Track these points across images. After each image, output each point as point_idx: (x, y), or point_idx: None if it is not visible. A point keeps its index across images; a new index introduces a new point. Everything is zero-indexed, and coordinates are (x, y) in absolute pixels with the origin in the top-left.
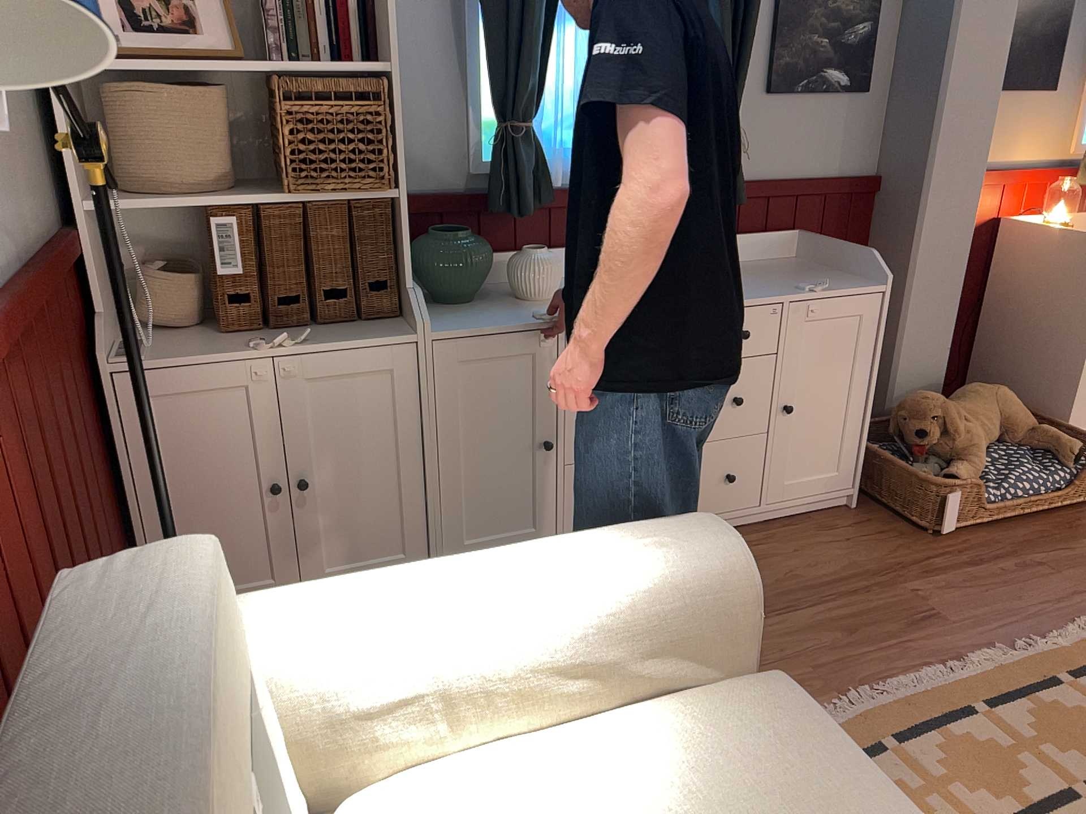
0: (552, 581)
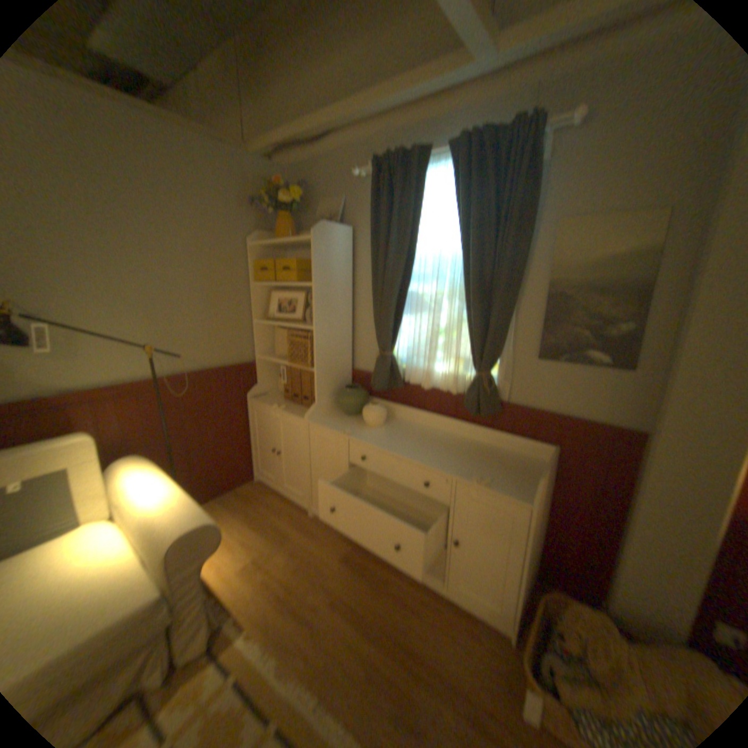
0: (149, 506)
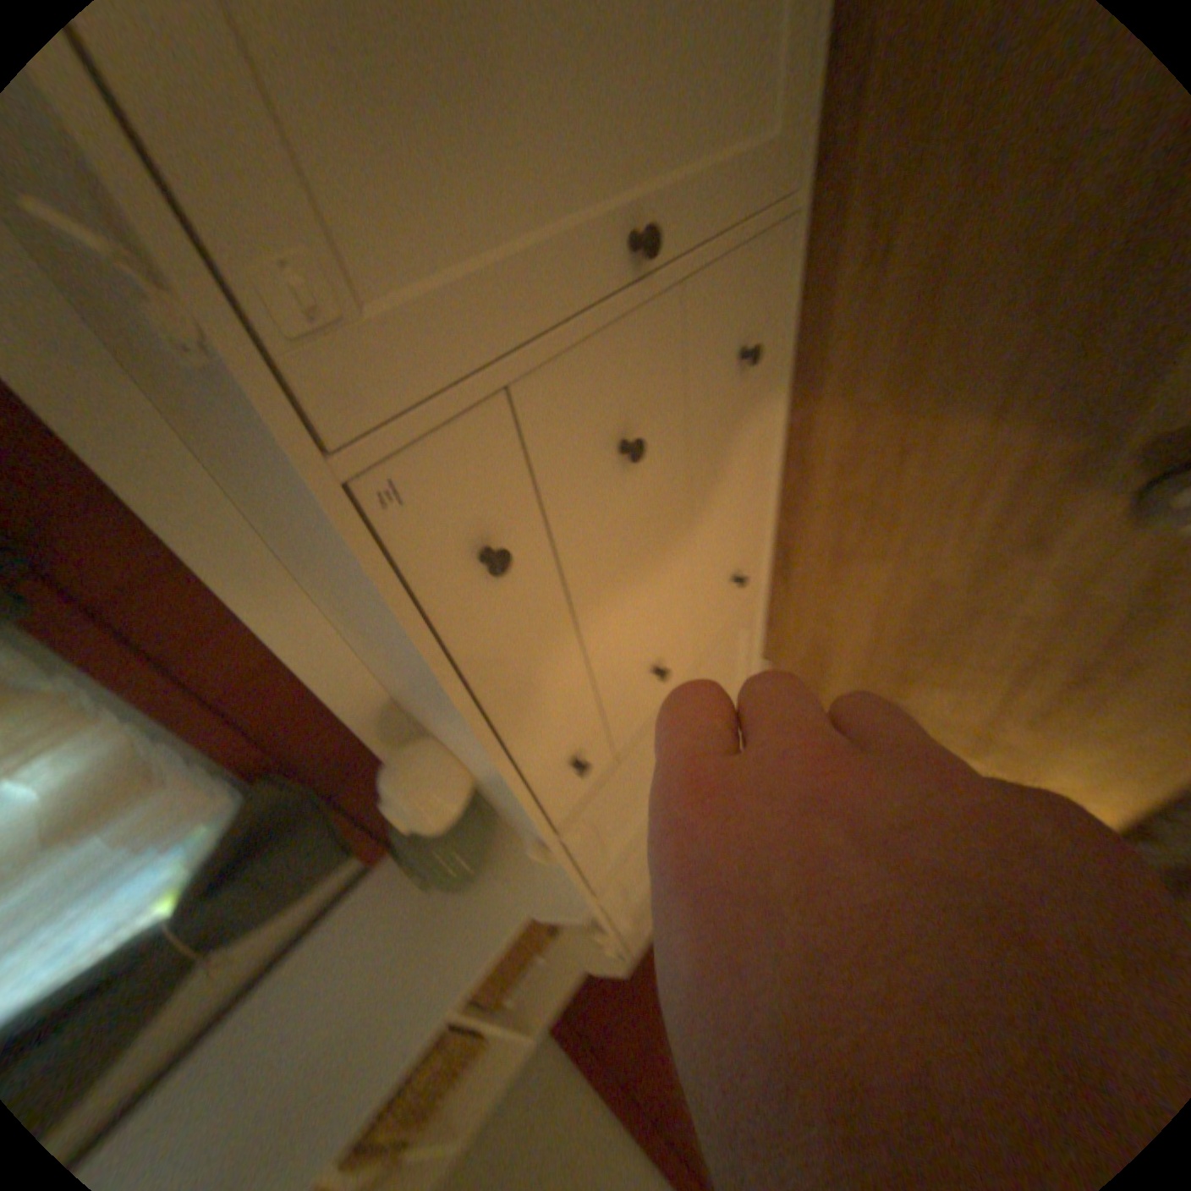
0: None
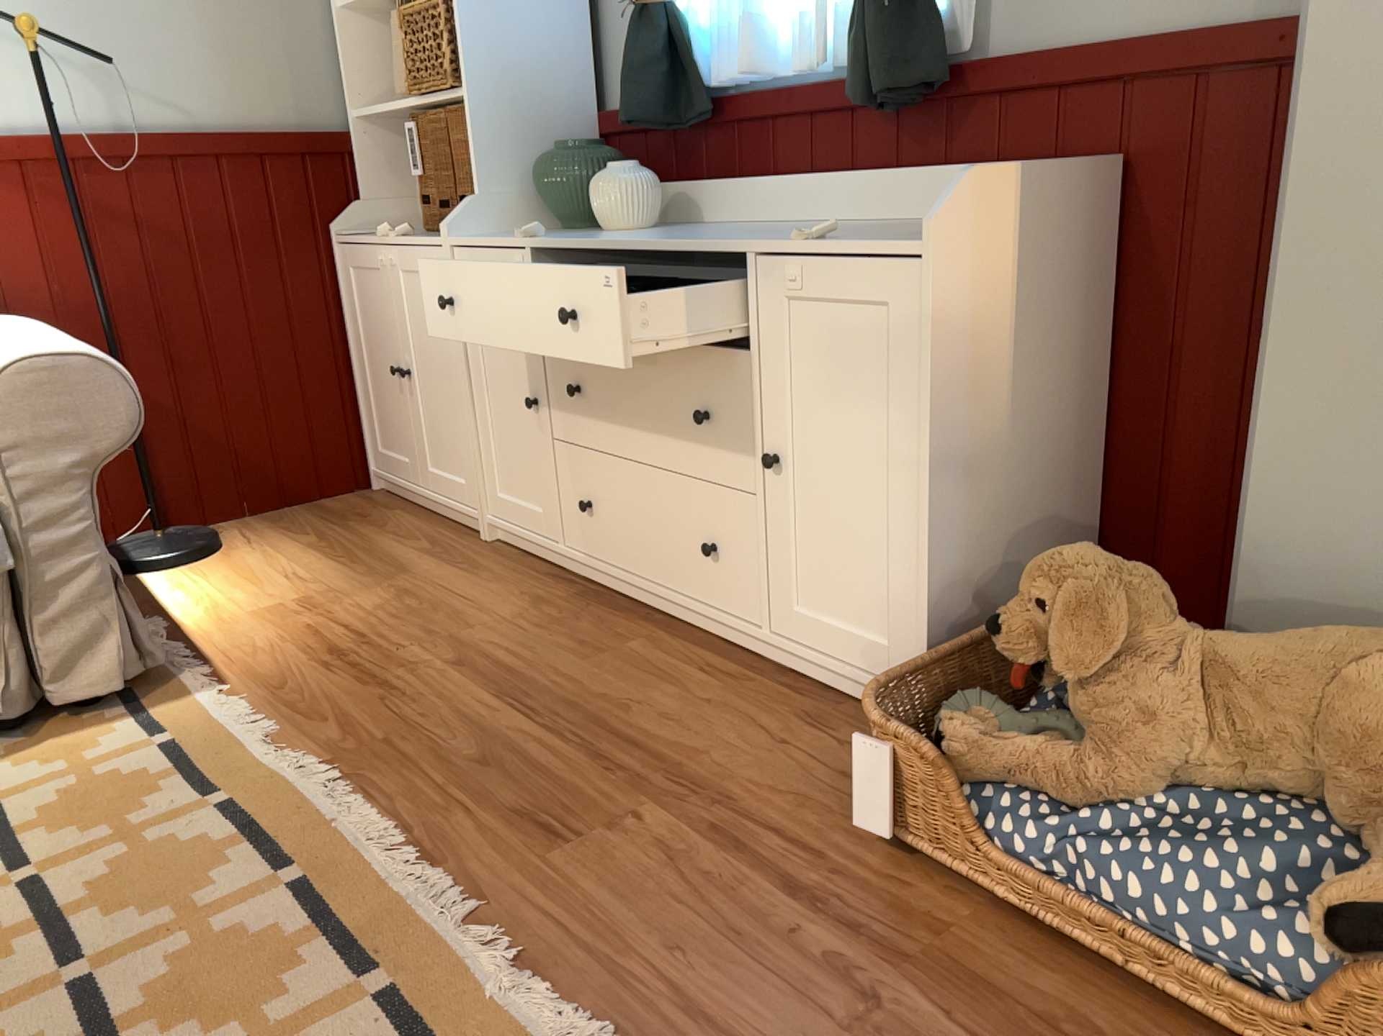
0: None
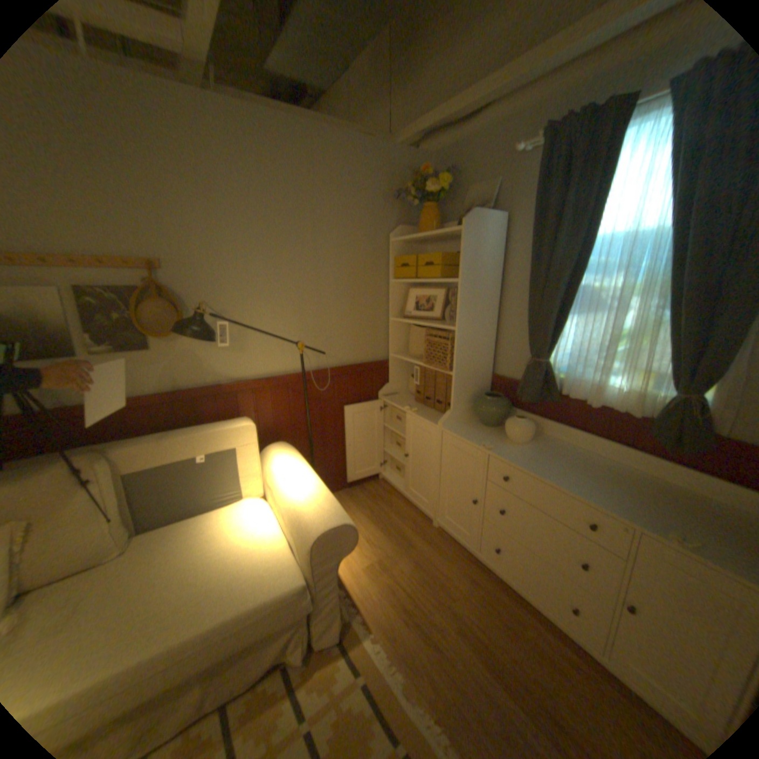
0: (298, 494)
